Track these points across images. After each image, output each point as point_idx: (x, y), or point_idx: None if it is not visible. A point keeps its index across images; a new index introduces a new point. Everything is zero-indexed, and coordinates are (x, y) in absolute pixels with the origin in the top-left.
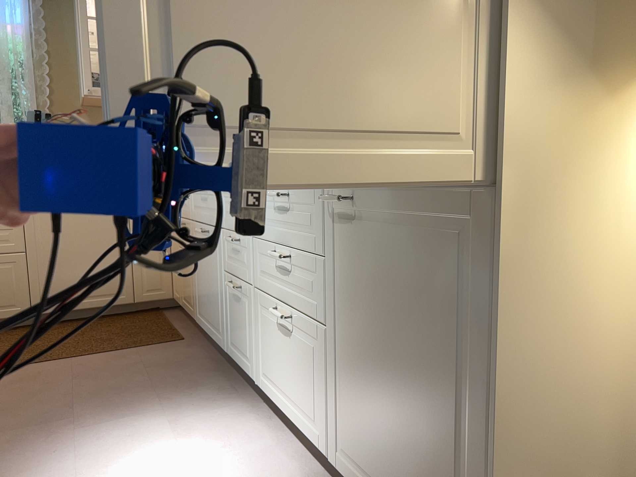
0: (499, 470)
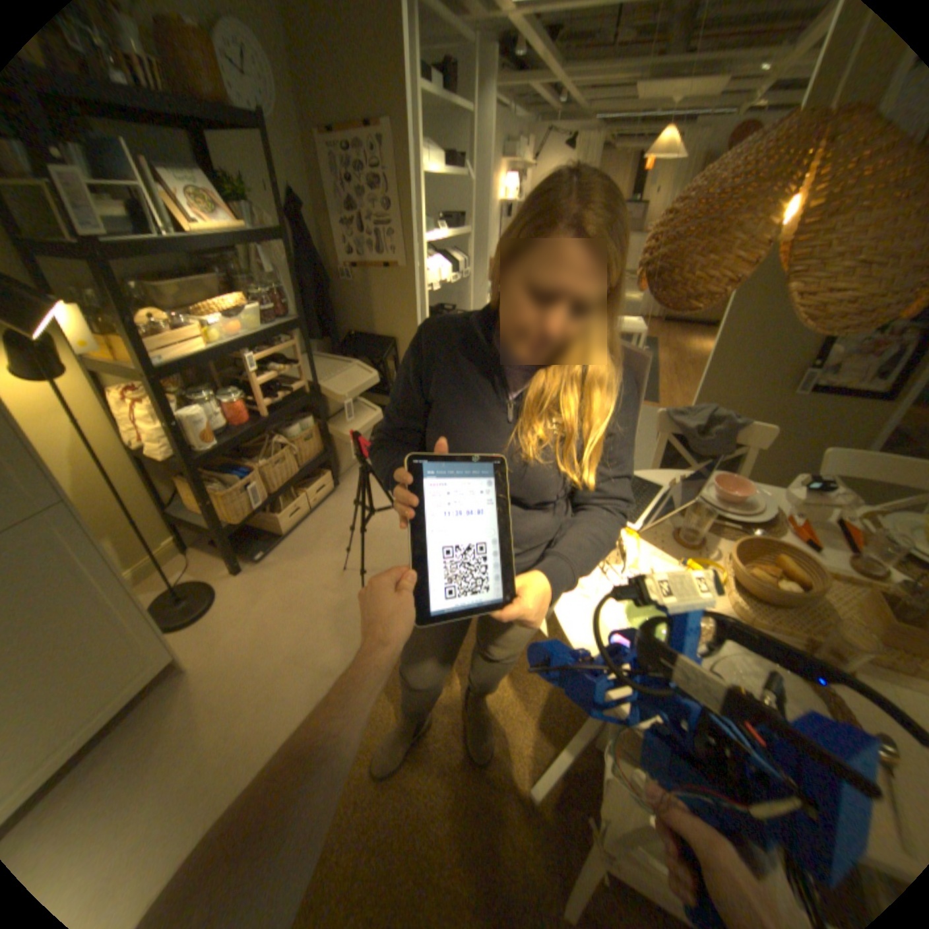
0: (131, 611)
